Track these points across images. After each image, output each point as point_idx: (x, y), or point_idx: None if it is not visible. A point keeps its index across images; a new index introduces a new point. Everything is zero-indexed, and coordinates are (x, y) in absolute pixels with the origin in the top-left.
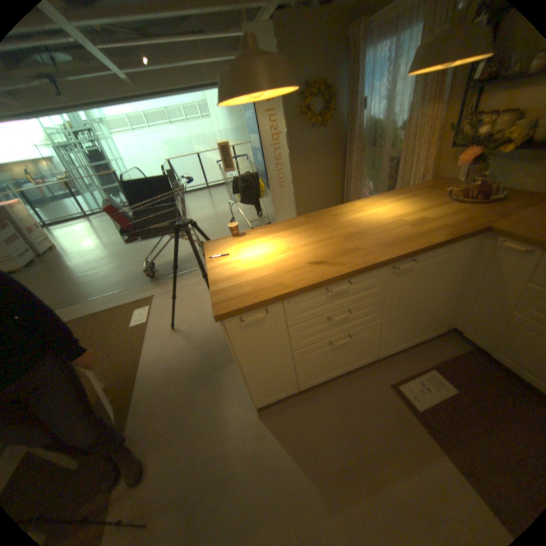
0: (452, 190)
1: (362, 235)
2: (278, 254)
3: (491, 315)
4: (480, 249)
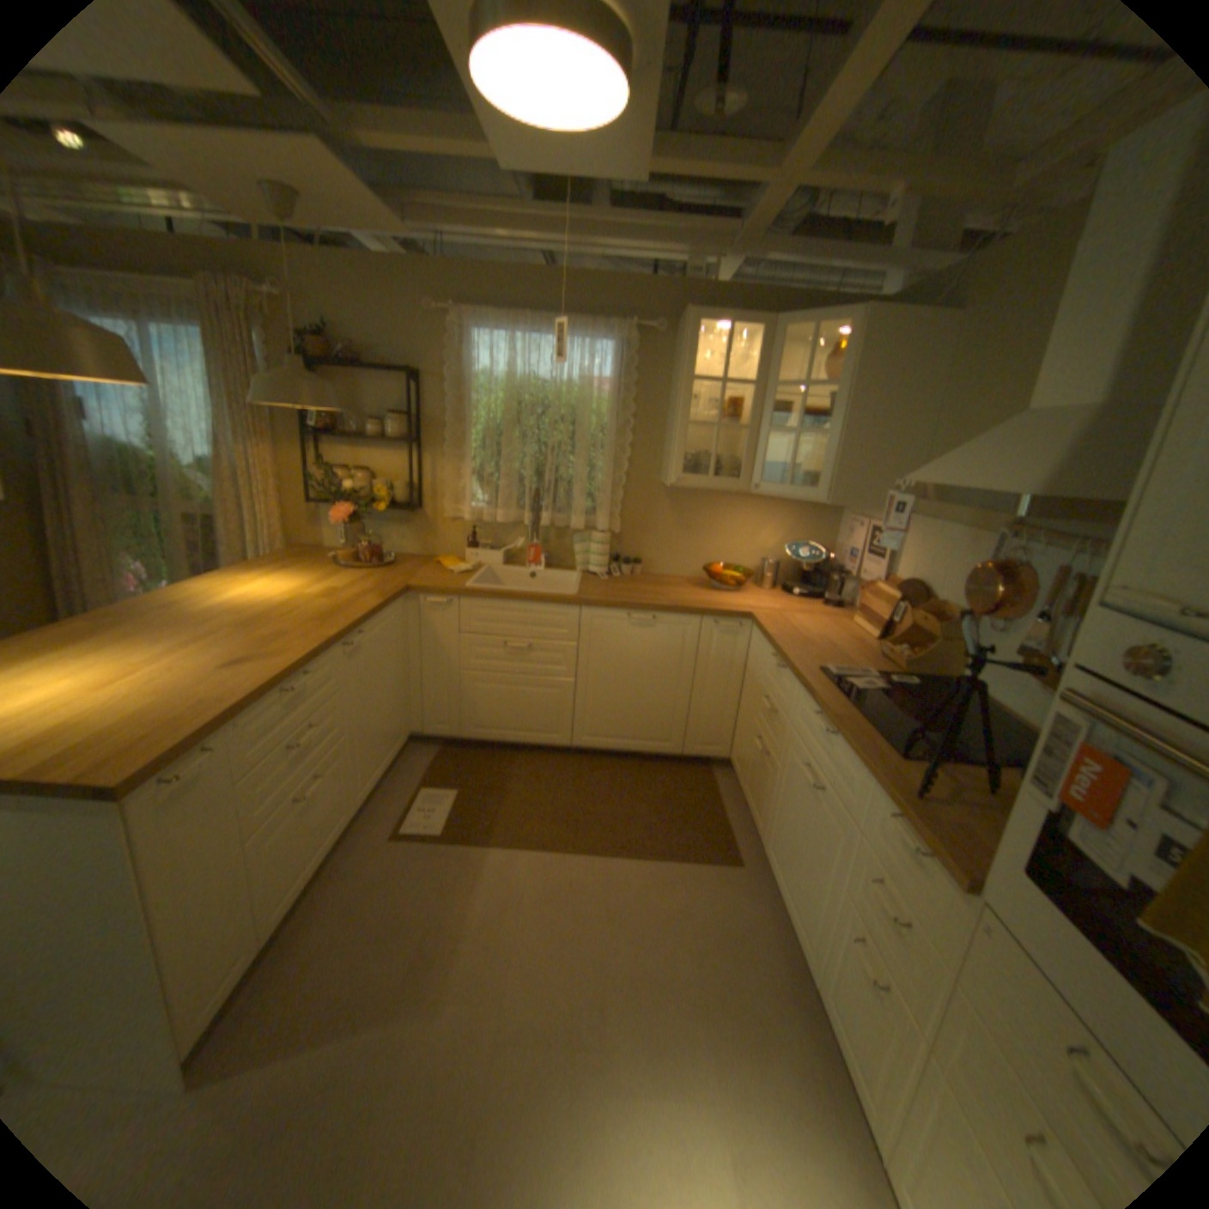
0: (335, 558)
1: (264, 619)
2: (115, 679)
3: (442, 690)
4: (404, 615)
